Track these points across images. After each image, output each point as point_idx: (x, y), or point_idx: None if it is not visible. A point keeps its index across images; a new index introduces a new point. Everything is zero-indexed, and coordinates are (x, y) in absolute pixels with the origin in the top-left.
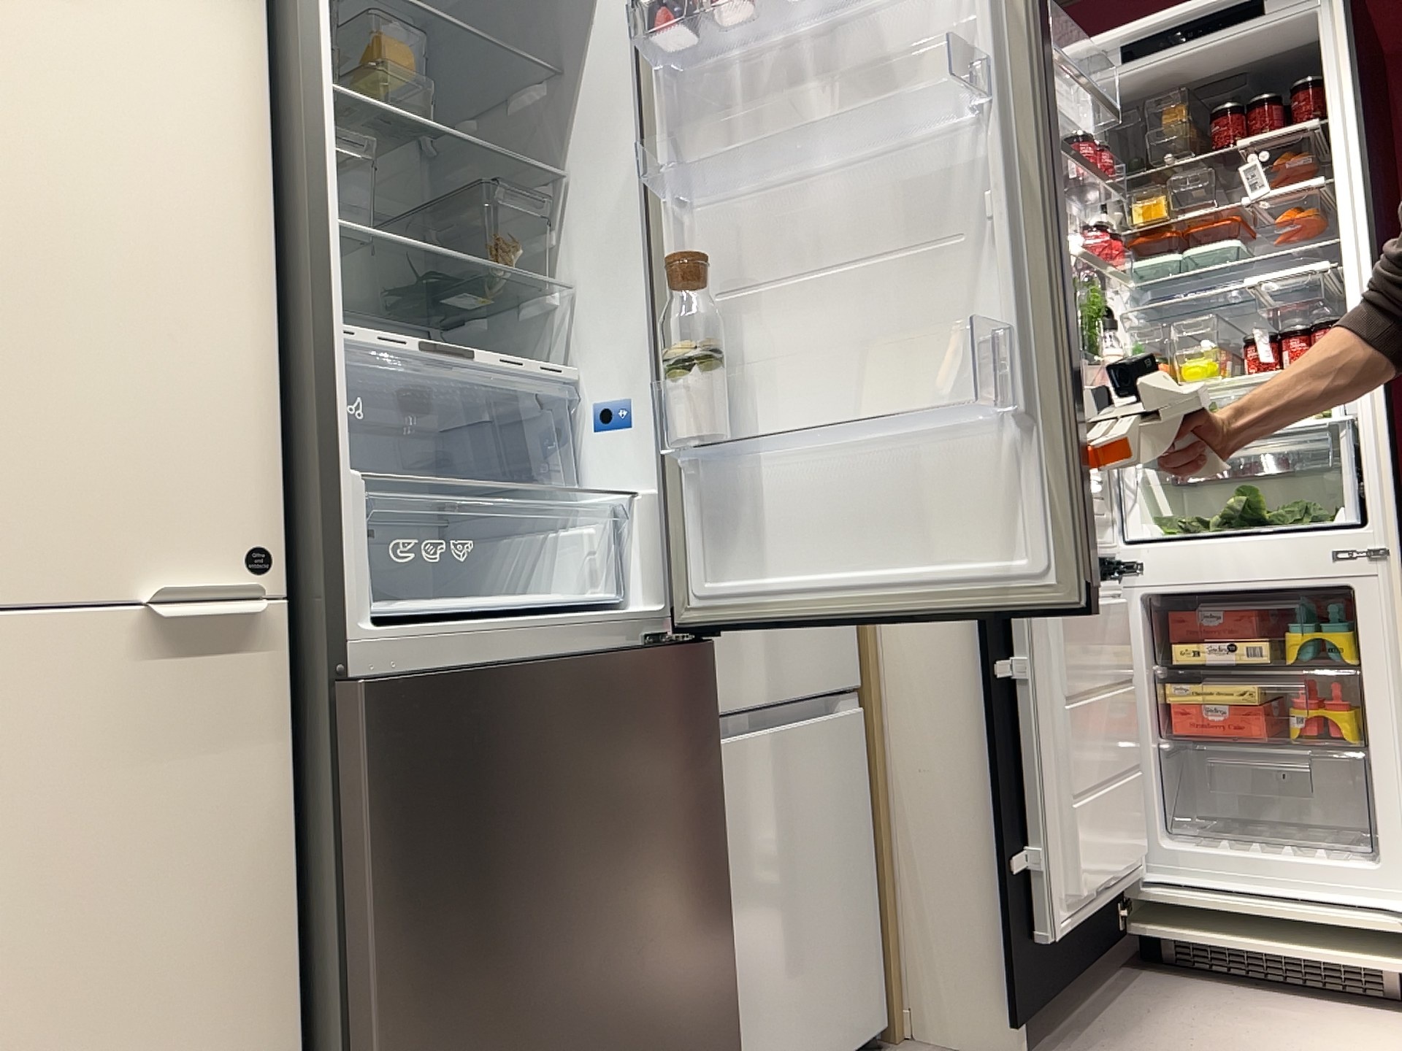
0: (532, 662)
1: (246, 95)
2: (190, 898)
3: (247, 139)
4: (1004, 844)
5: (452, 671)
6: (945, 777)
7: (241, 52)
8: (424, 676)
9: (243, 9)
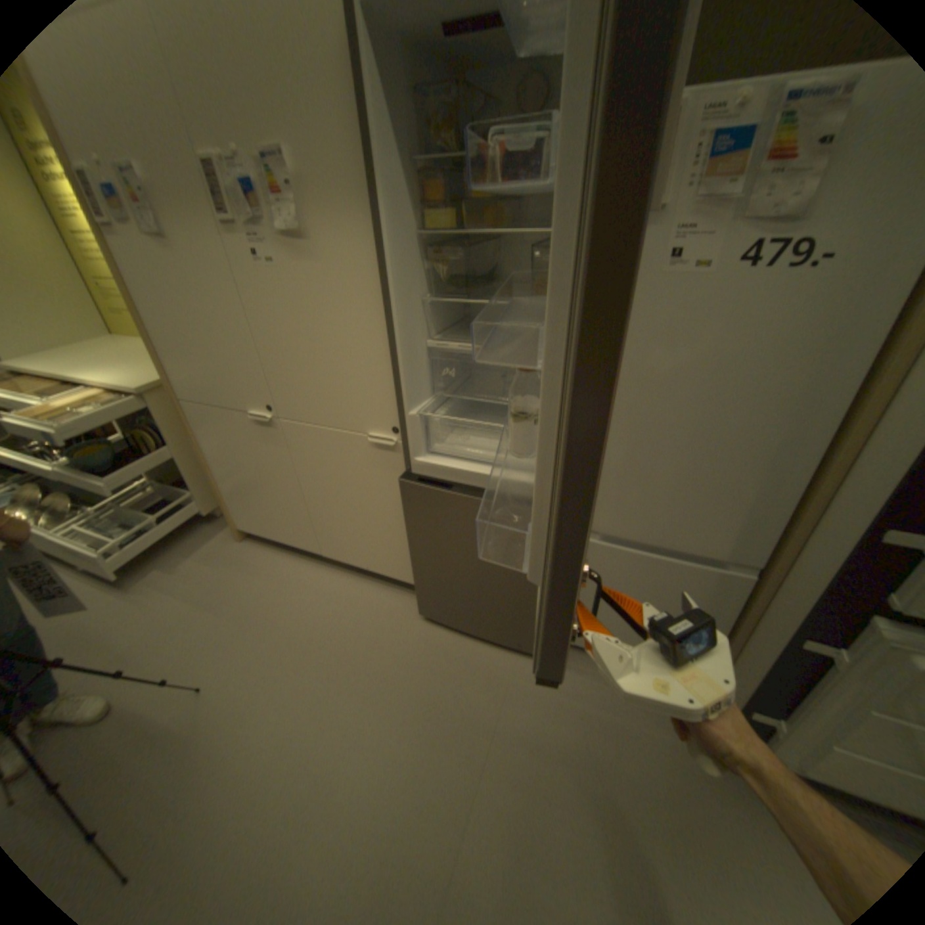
0: (473, 487)
1: (375, 272)
2: (390, 497)
3: (378, 291)
4: (752, 702)
5: (447, 478)
6: (774, 647)
7: (371, 253)
8: (433, 478)
9: (370, 232)
